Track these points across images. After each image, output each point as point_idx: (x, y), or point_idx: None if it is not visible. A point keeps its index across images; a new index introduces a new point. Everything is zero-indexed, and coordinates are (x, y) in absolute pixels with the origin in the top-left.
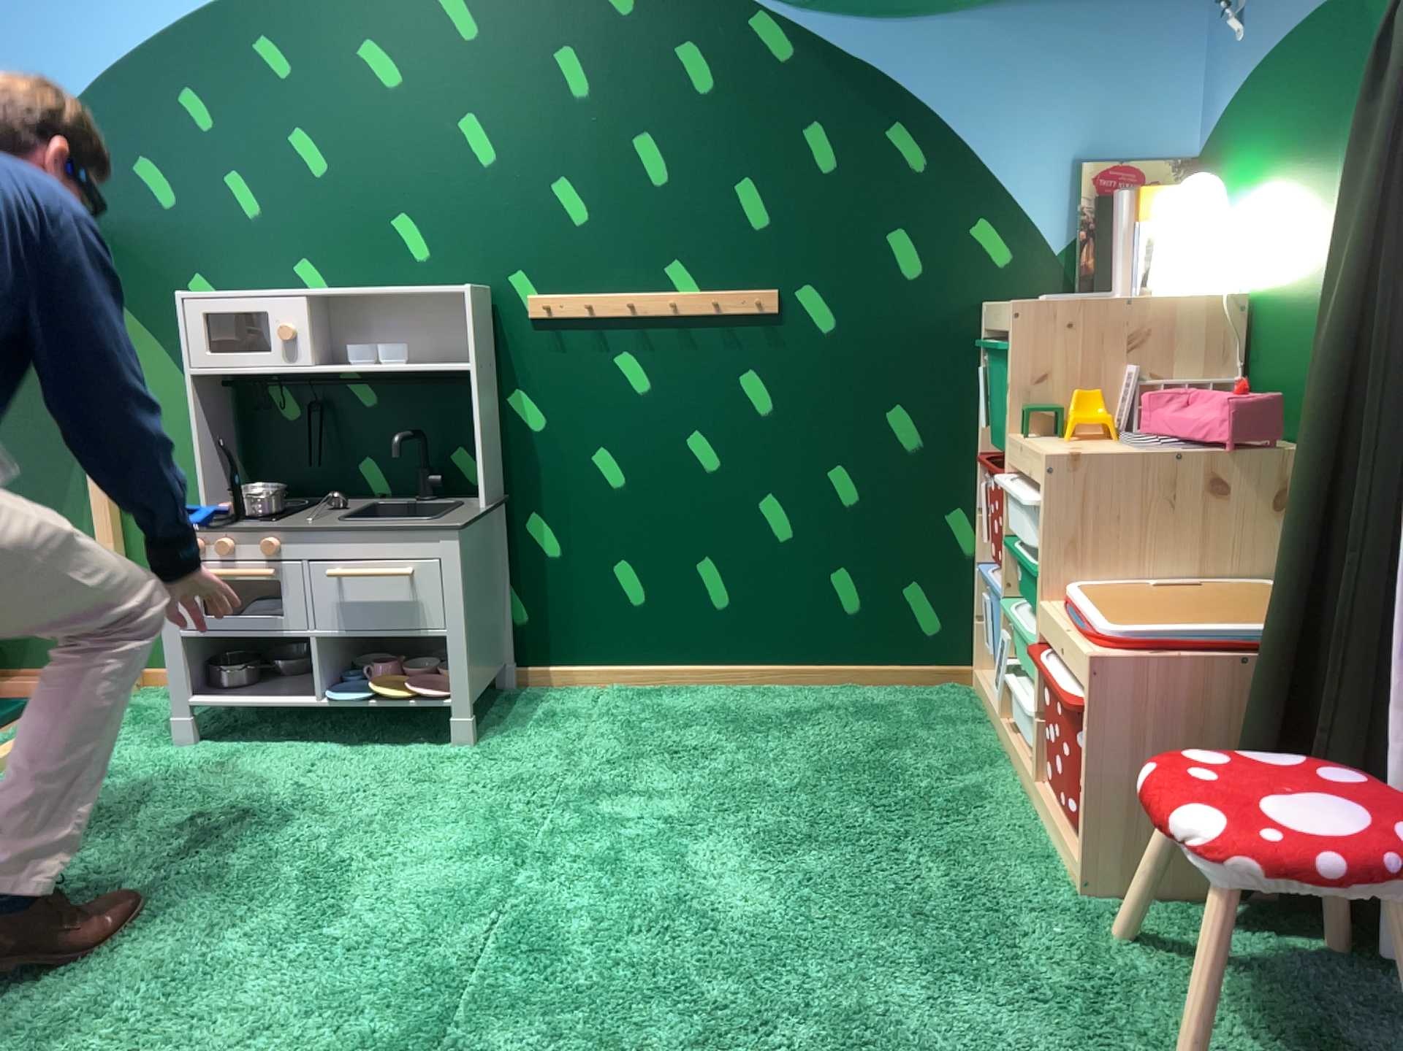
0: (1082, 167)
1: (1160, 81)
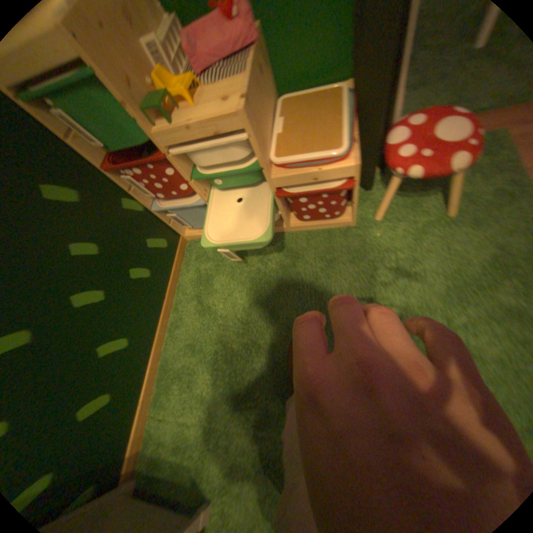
0: None
1: None
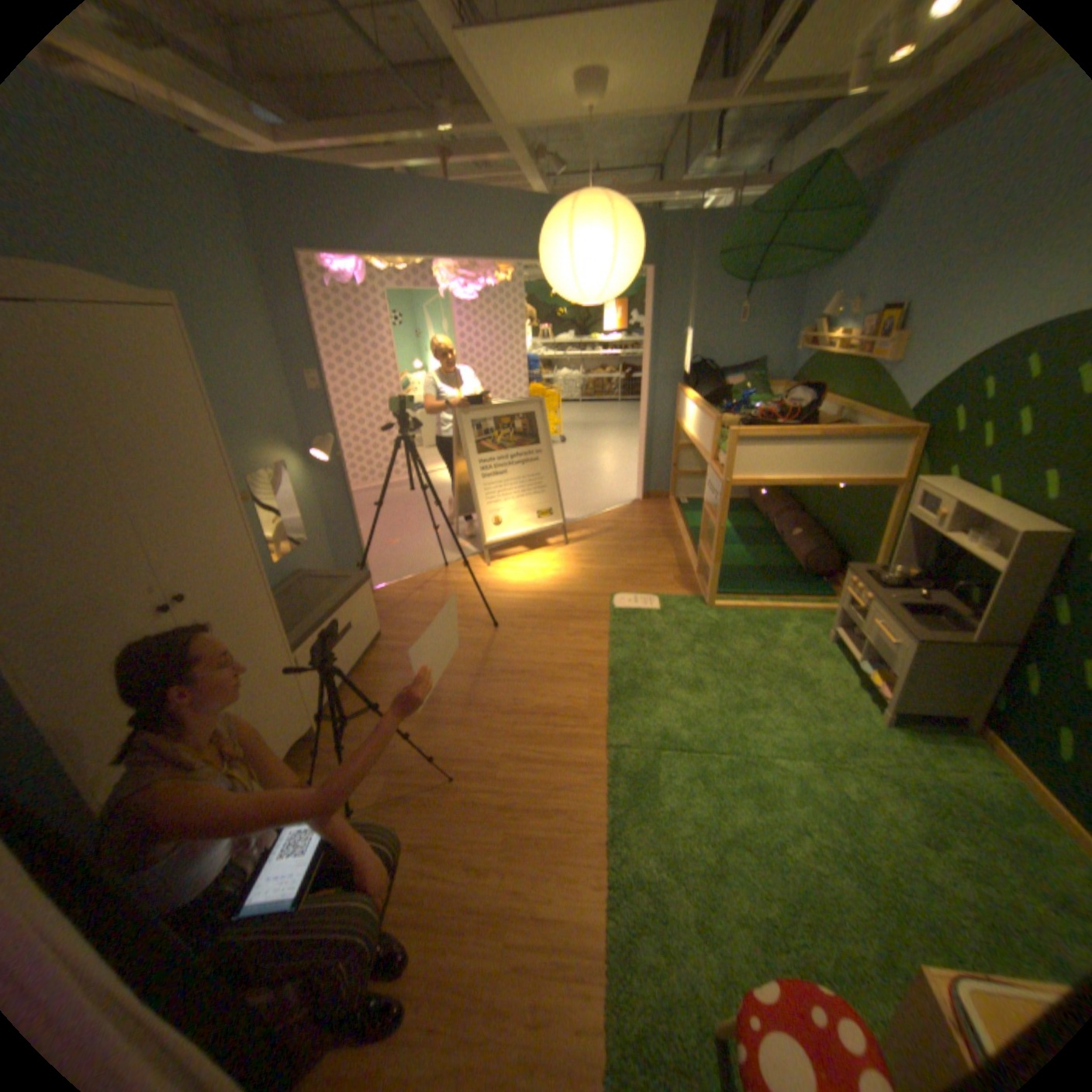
0: None
1: None
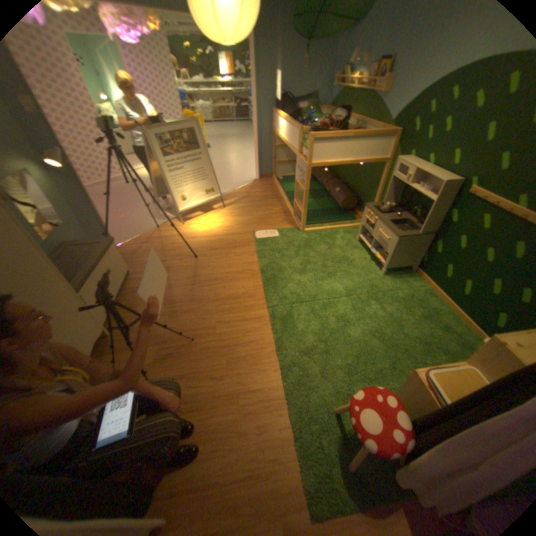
0: None
1: None
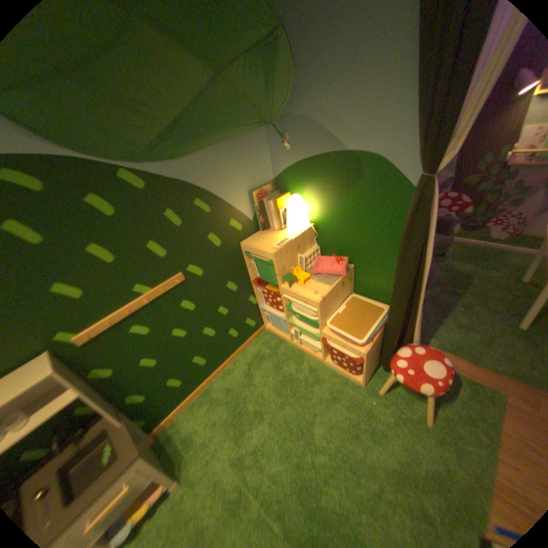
0: (253, 193)
1: (262, 159)
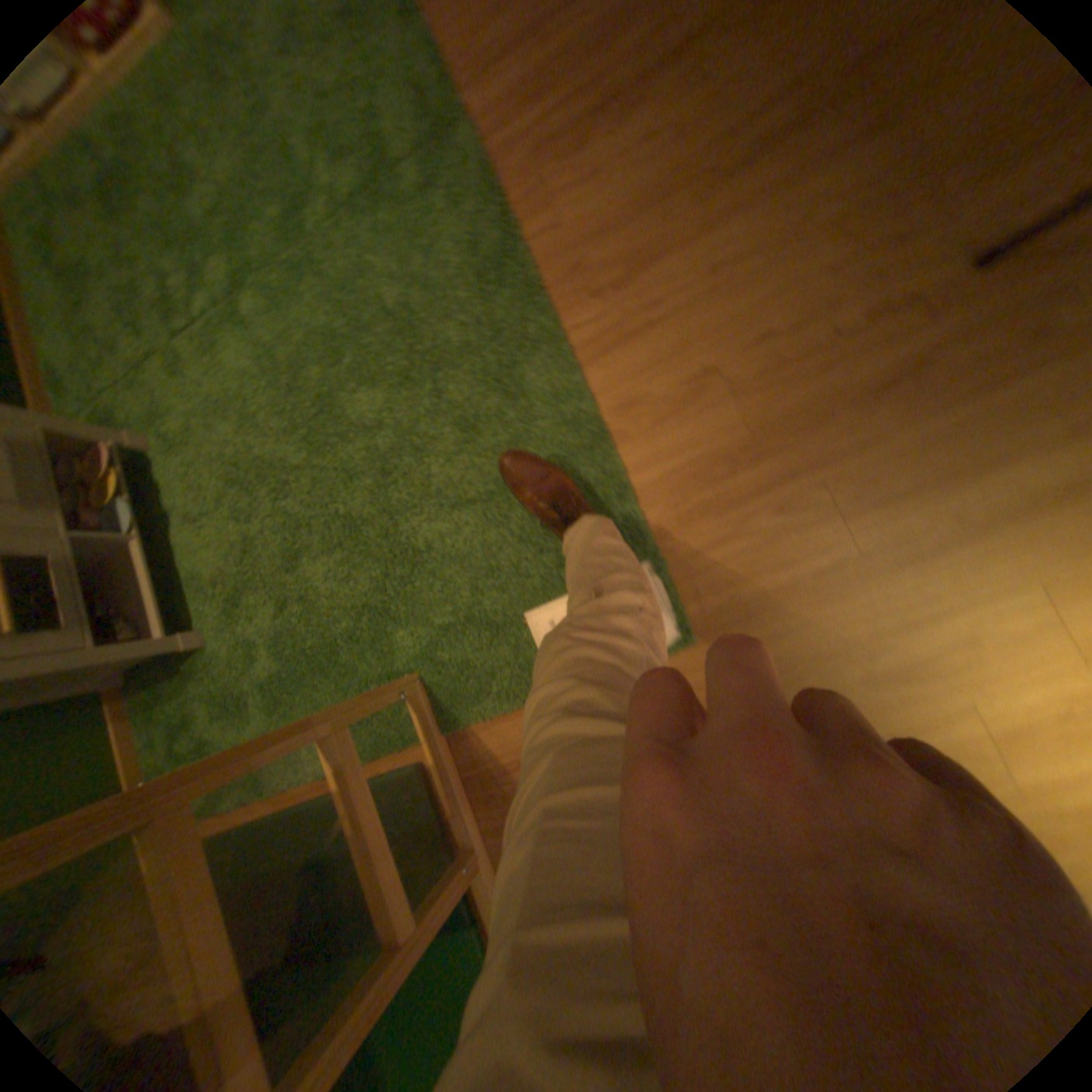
0: None
1: None
